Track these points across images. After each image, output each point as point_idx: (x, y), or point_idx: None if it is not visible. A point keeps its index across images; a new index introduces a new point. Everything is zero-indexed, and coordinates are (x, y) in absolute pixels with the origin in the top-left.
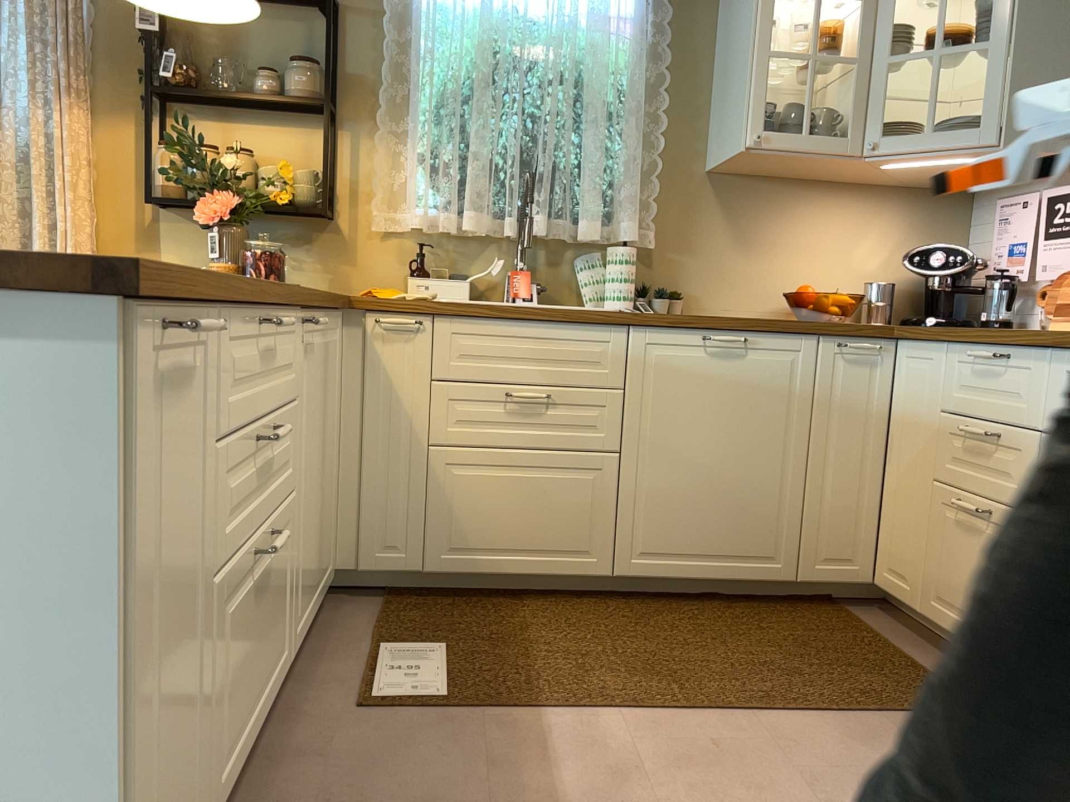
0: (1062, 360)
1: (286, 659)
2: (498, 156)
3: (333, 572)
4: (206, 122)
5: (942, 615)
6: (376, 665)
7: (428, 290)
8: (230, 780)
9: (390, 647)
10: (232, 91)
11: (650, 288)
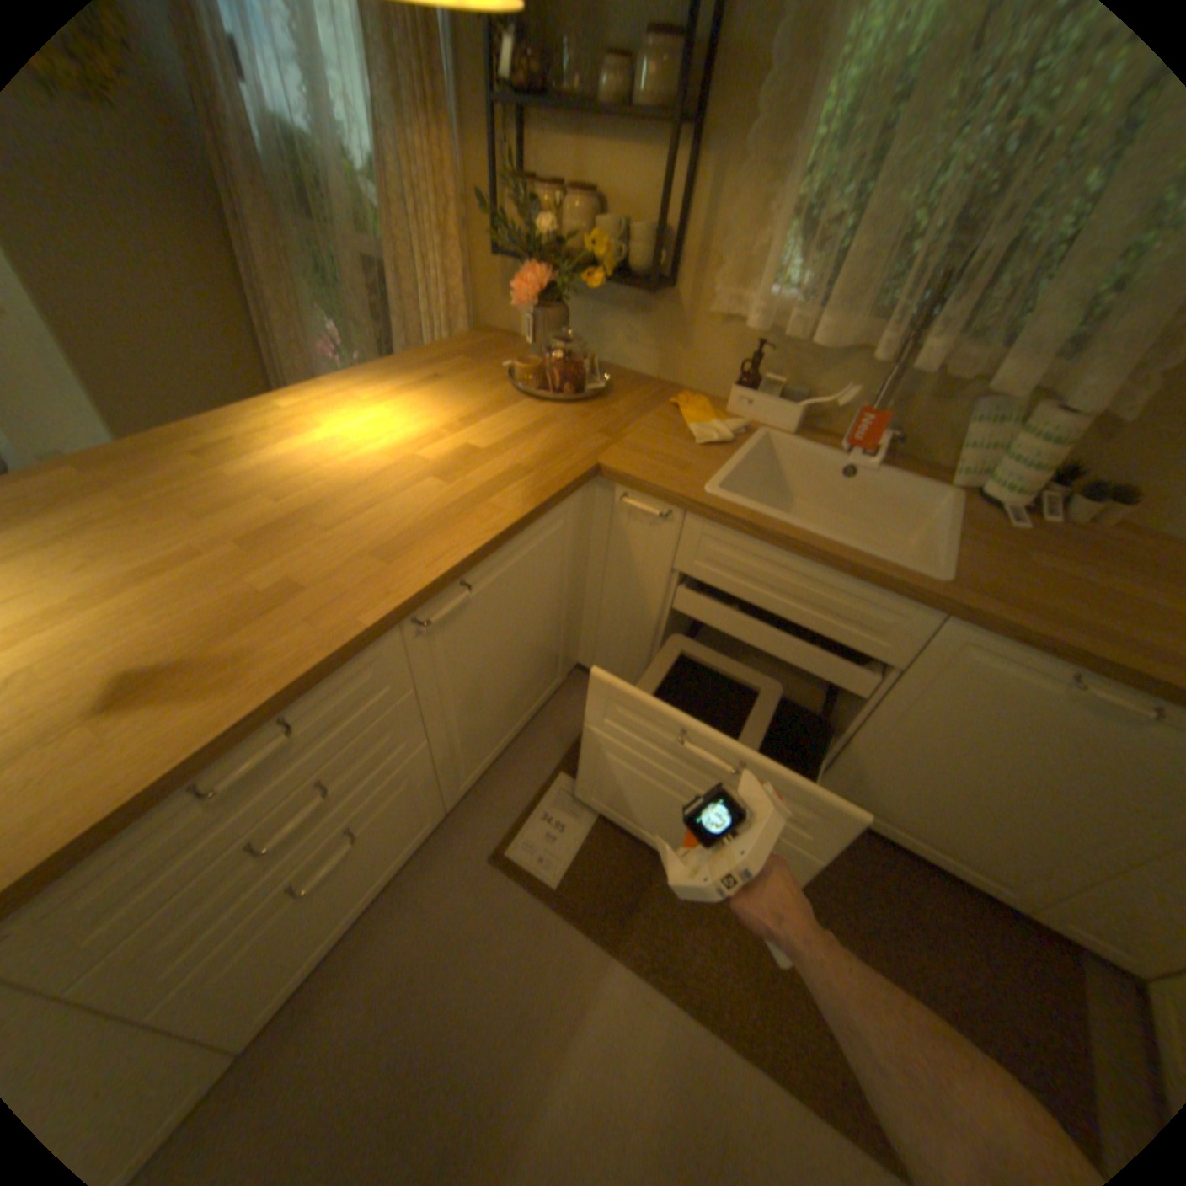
0: None
1: (440, 817)
2: (921, 210)
3: (573, 667)
4: (557, 131)
5: None
6: (541, 803)
7: (751, 406)
8: (308, 972)
9: (567, 780)
10: (581, 83)
11: (1086, 468)
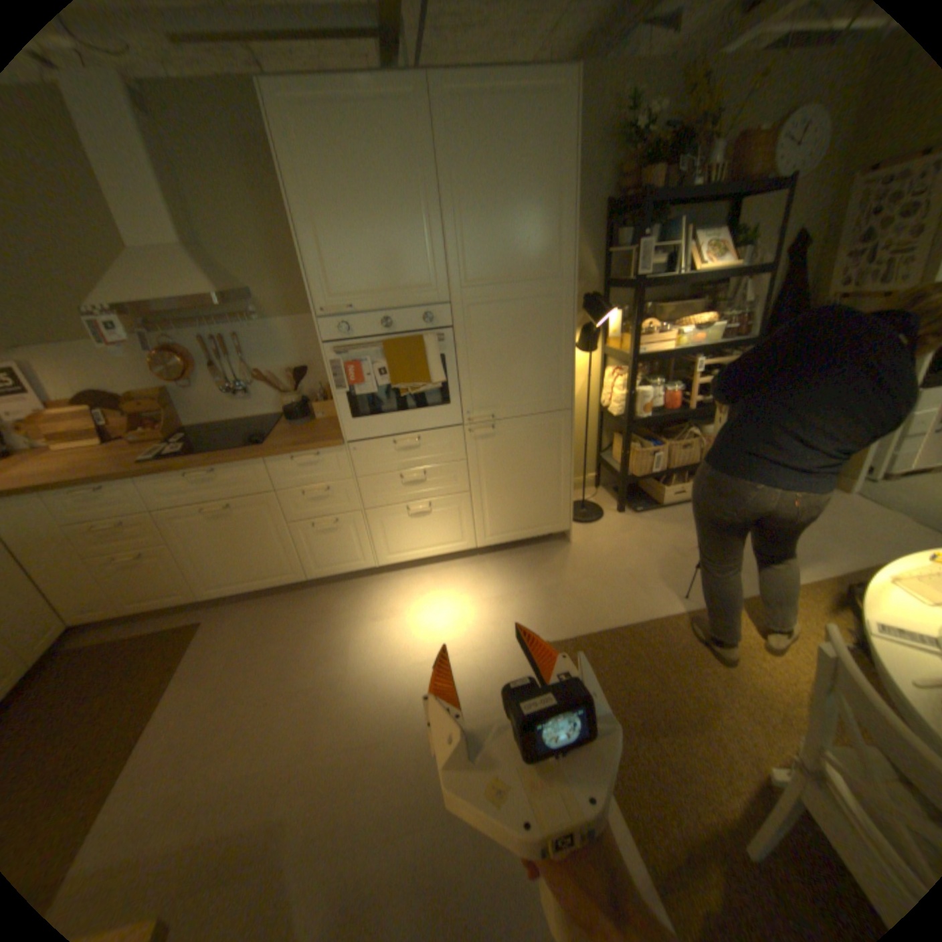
0: (140, 481)
1: None
2: None
3: None
4: None
5: (136, 609)
6: None
7: None
8: None
9: None
10: None
11: None
